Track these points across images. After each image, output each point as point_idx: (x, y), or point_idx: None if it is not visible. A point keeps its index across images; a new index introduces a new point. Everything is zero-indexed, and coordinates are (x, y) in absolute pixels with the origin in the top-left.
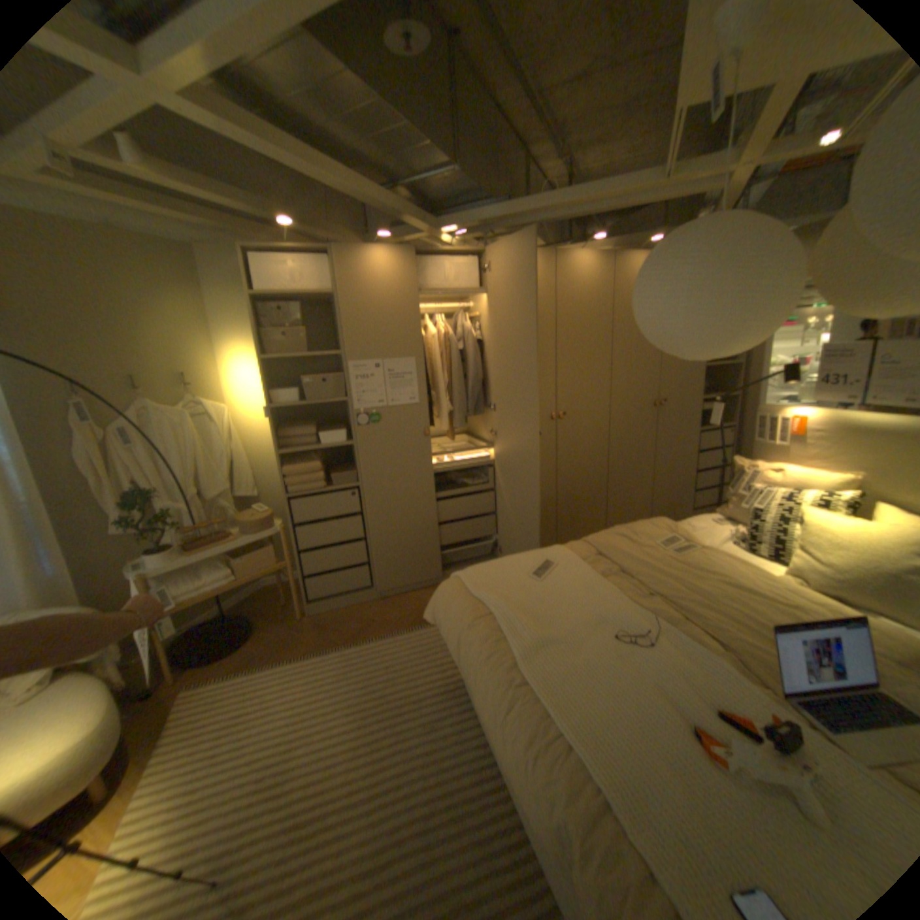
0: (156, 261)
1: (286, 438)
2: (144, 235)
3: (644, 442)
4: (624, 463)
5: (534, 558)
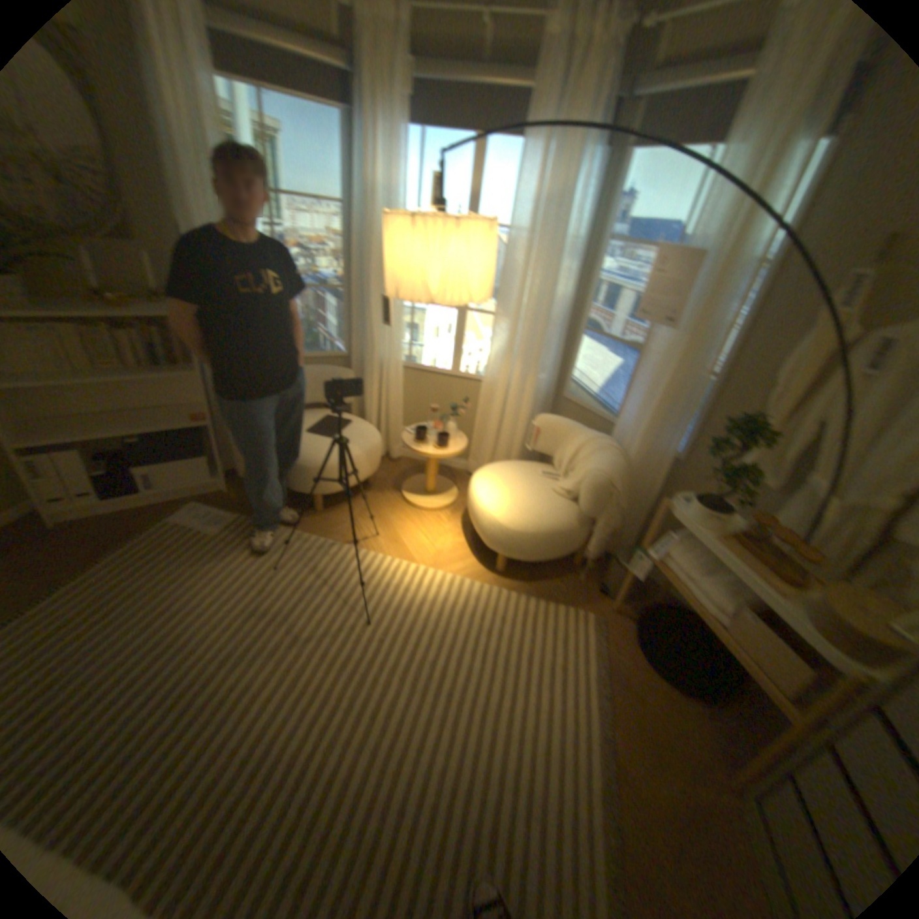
0: None
1: None
2: None
3: None
4: None
5: None
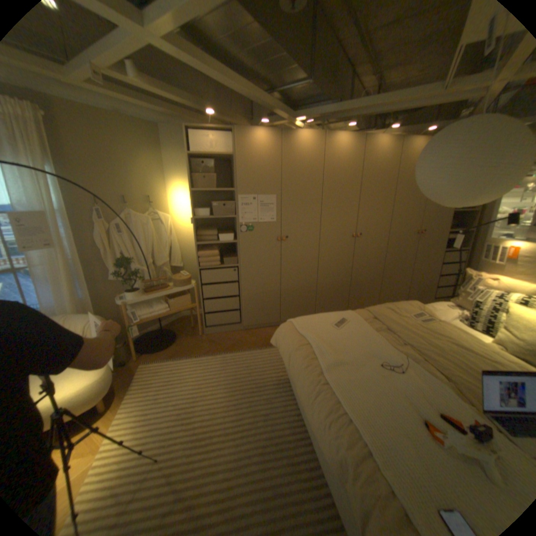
0: (138, 132)
1: (201, 236)
2: (133, 117)
3: (408, 255)
4: (394, 266)
5: (336, 316)
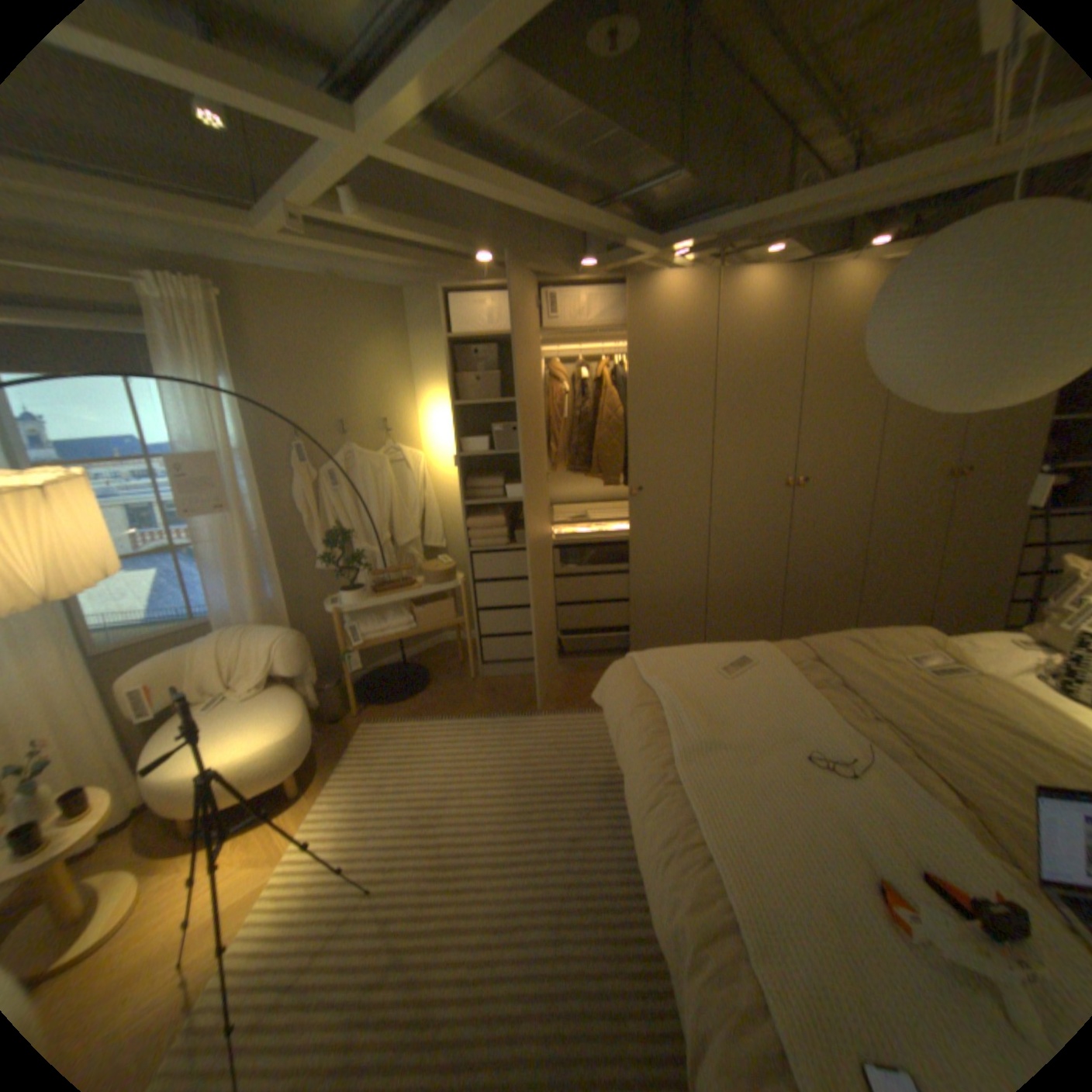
0: (368, 307)
1: (473, 489)
2: (360, 282)
3: (928, 525)
4: (893, 551)
5: (729, 651)
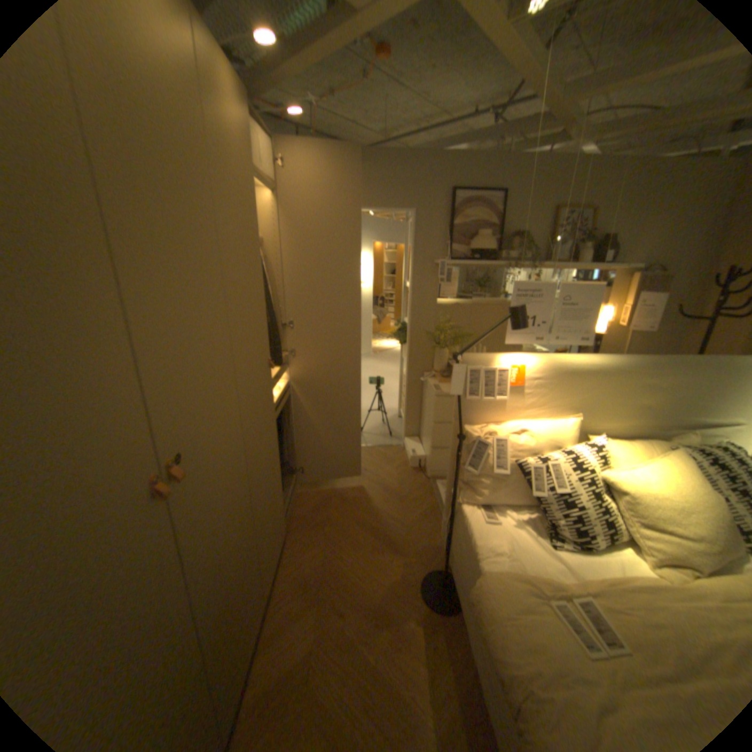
0: None
1: None
2: None
3: (271, 428)
4: (263, 475)
5: None
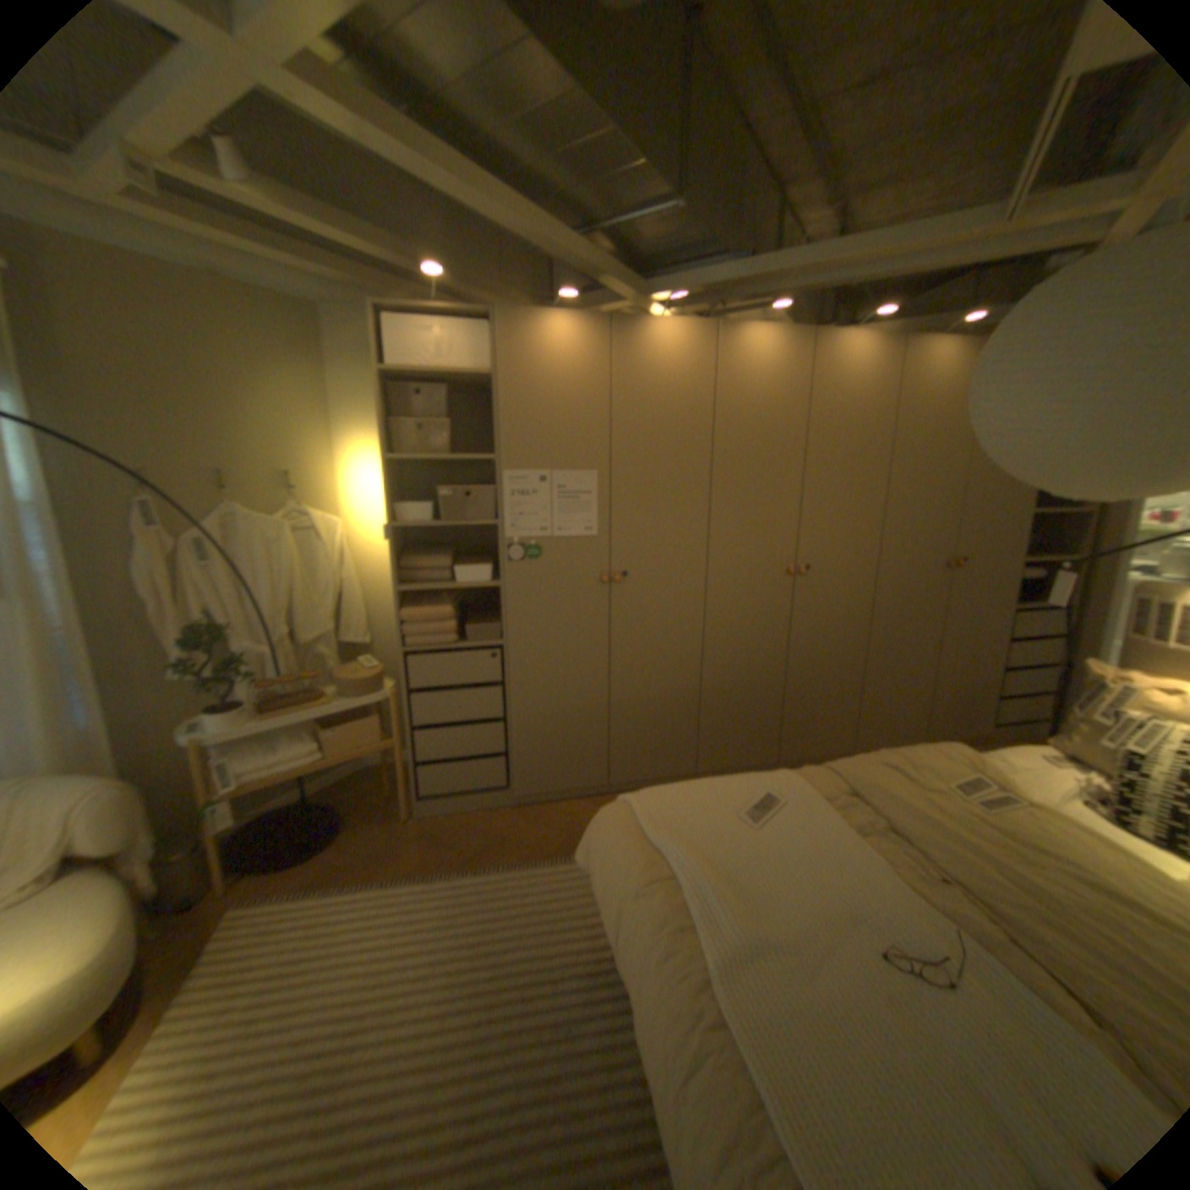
0: (269, 321)
1: (412, 569)
2: (259, 287)
3: (927, 619)
4: (894, 646)
5: (749, 786)
